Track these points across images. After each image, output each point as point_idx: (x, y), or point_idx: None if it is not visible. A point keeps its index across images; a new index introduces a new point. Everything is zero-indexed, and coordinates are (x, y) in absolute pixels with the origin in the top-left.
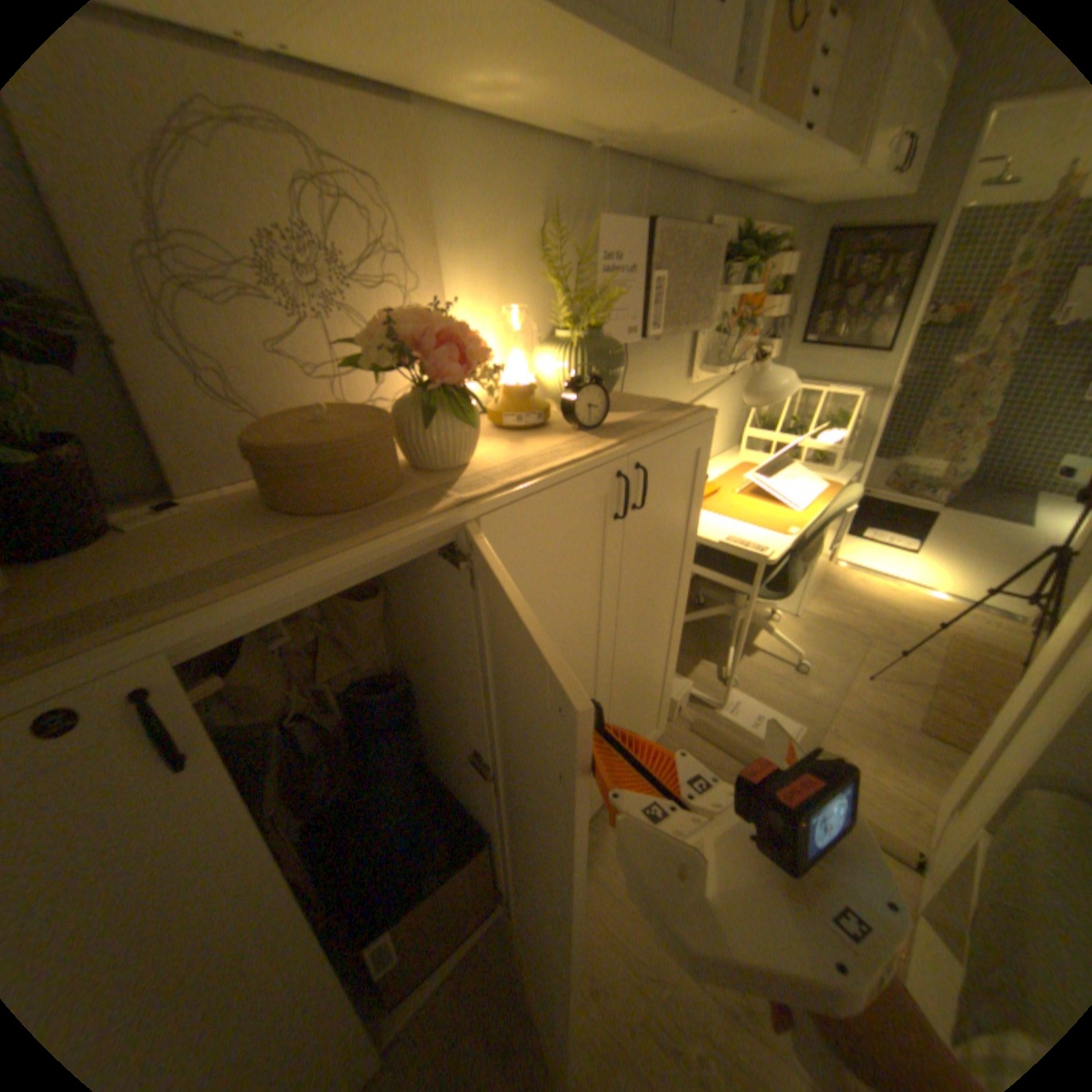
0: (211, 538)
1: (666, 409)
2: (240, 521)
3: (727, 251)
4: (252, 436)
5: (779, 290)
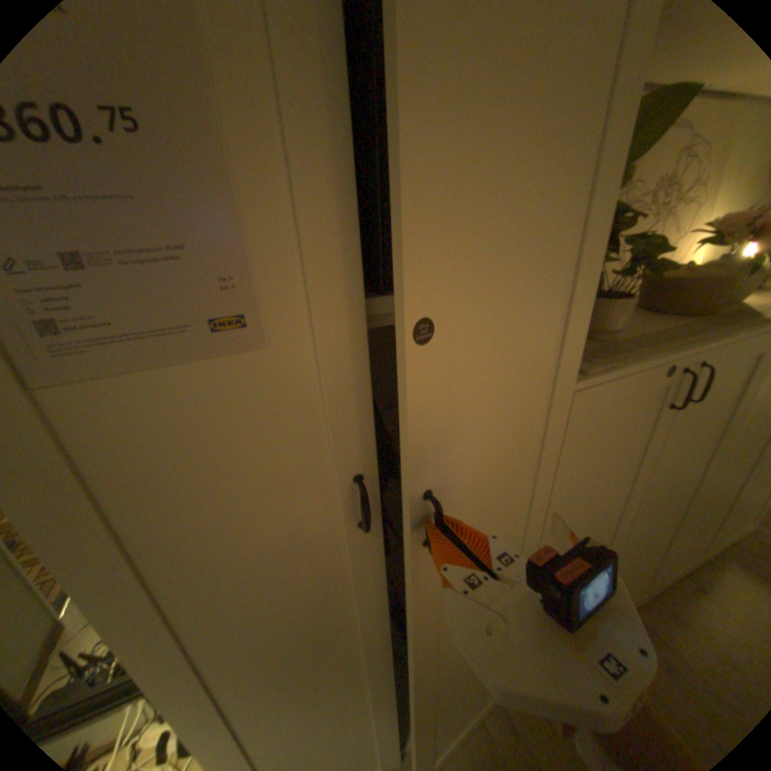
0: (652, 321)
1: None
2: (652, 317)
3: None
4: (668, 277)
5: None
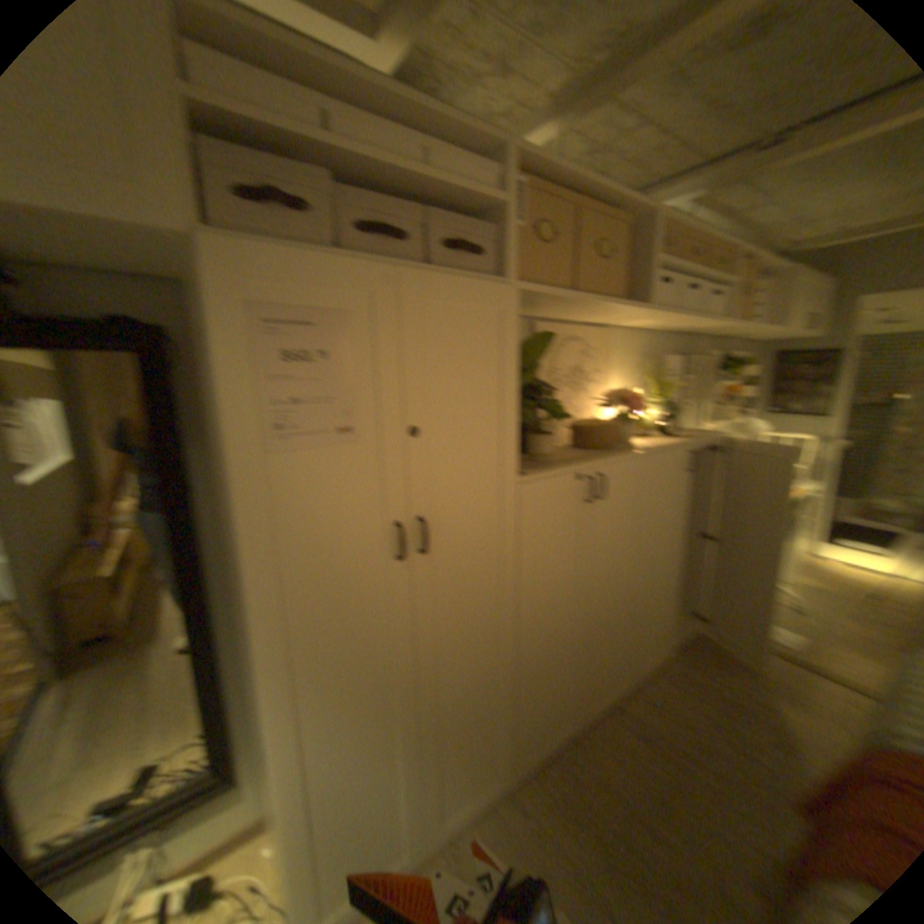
0: (576, 454)
1: (702, 433)
2: (577, 452)
3: (718, 367)
4: (582, 427)
5: (748, 384)
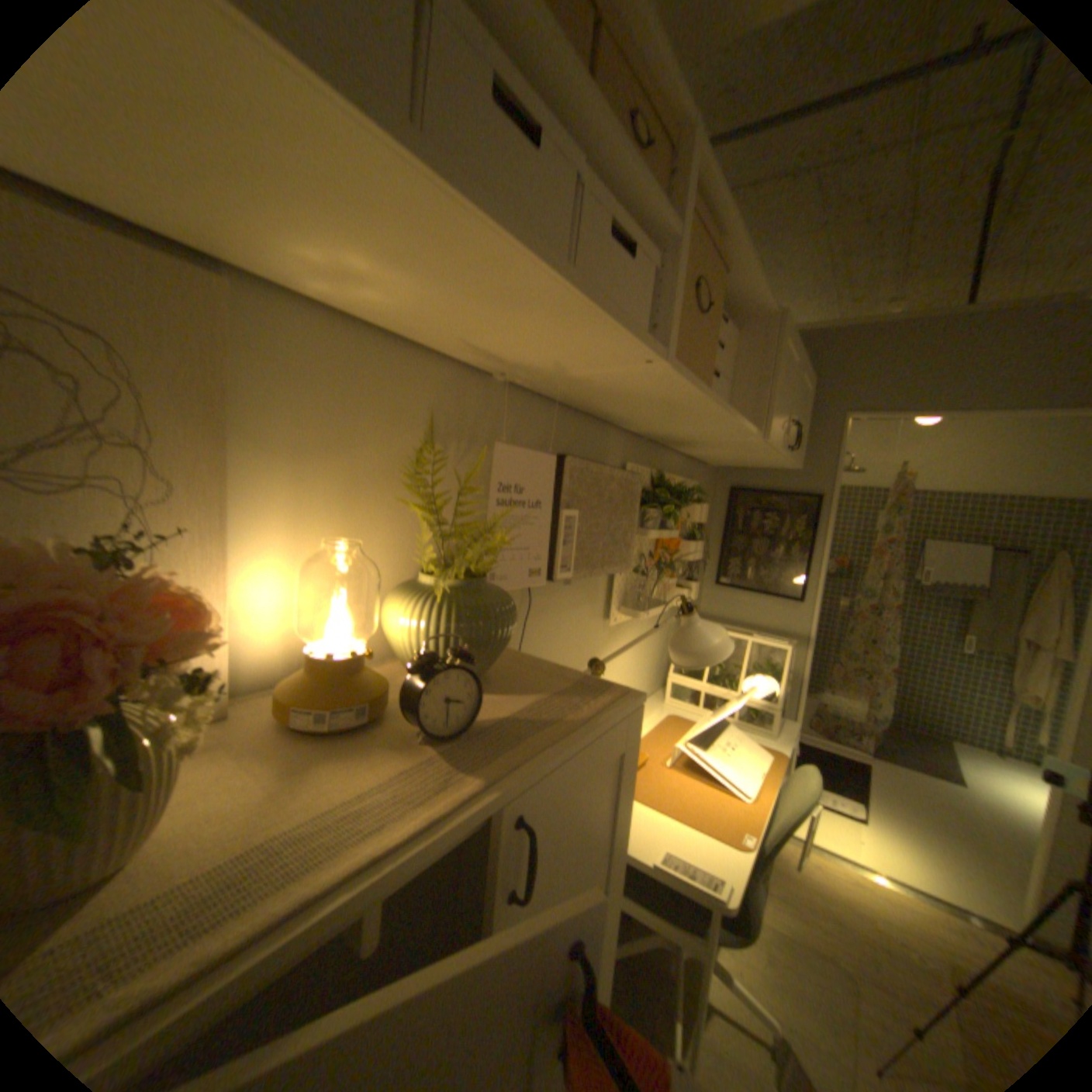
0: None
1: (574, 690)
2: None
3: (641, 496)
4: None
5: (692, 535)
